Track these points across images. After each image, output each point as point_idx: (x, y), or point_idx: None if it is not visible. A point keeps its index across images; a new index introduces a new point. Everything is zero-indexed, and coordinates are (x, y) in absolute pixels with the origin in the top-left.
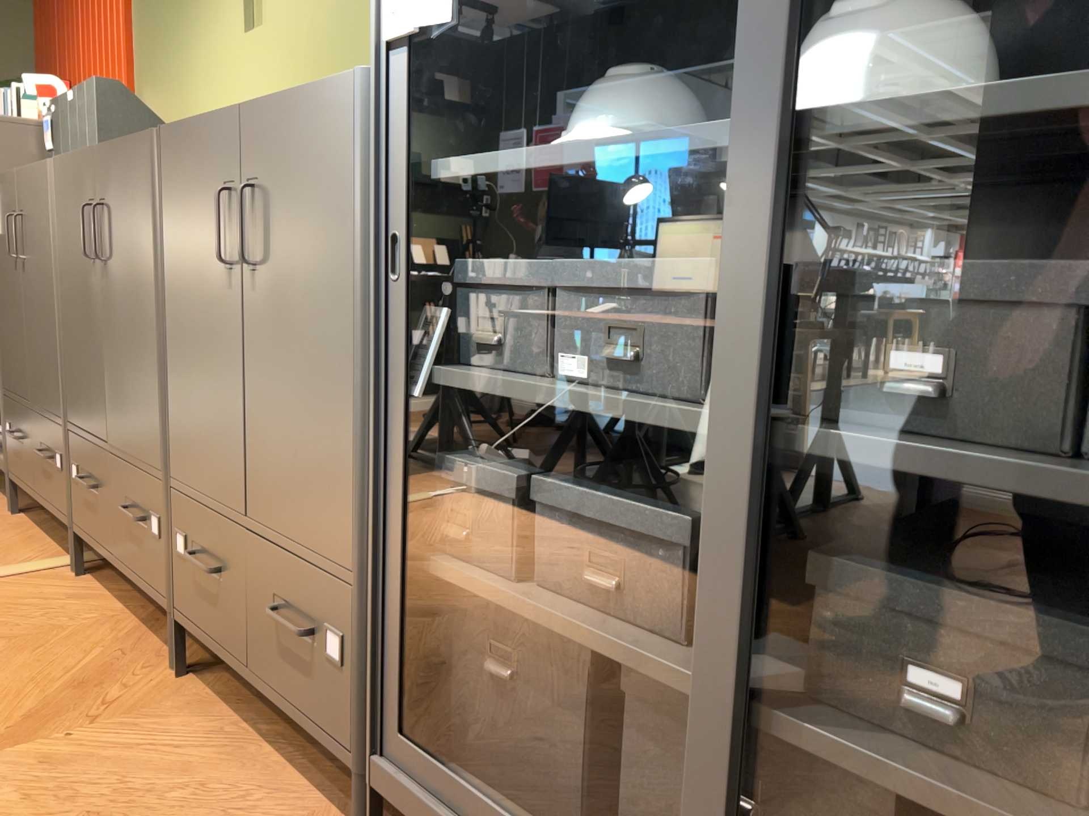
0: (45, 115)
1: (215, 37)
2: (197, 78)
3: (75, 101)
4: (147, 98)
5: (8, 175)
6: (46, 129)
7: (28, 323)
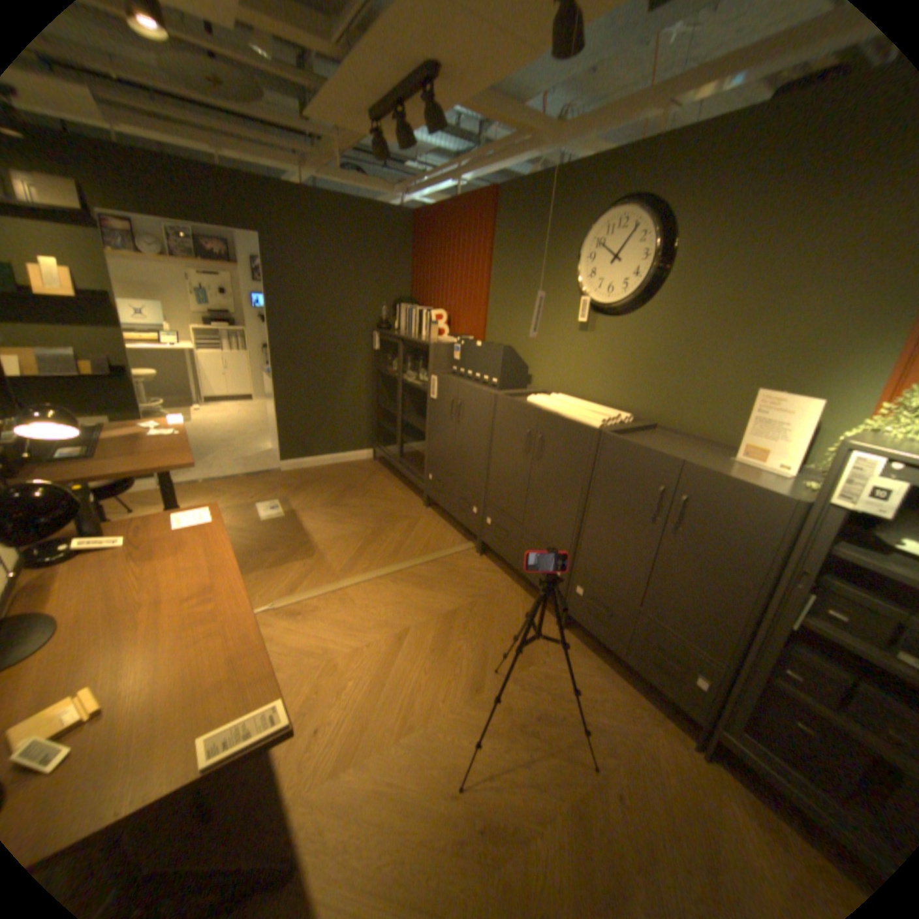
0: (454, 342)
1: (555, 323)
2: (536, 336)
3: (483, 347)
4: (495, 330)
5: (449, 378)
6: (455, 349)
7: (458, 447)
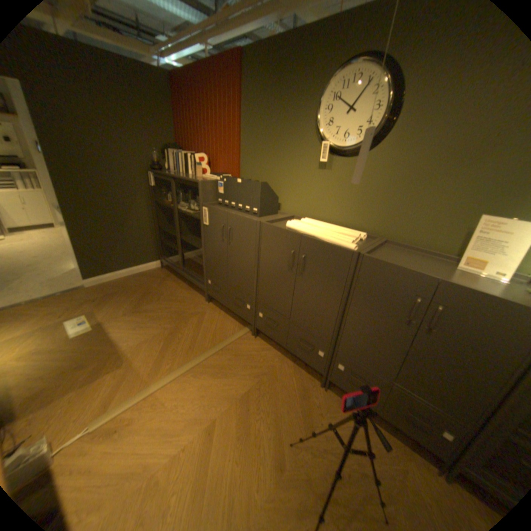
0: (218, 179)
1: (298, 162)
2: (283, 173)
3: (243, 183)
4: (248, 169)
5: (218, 208)
6: (219, 184)
7: (230, 260)
